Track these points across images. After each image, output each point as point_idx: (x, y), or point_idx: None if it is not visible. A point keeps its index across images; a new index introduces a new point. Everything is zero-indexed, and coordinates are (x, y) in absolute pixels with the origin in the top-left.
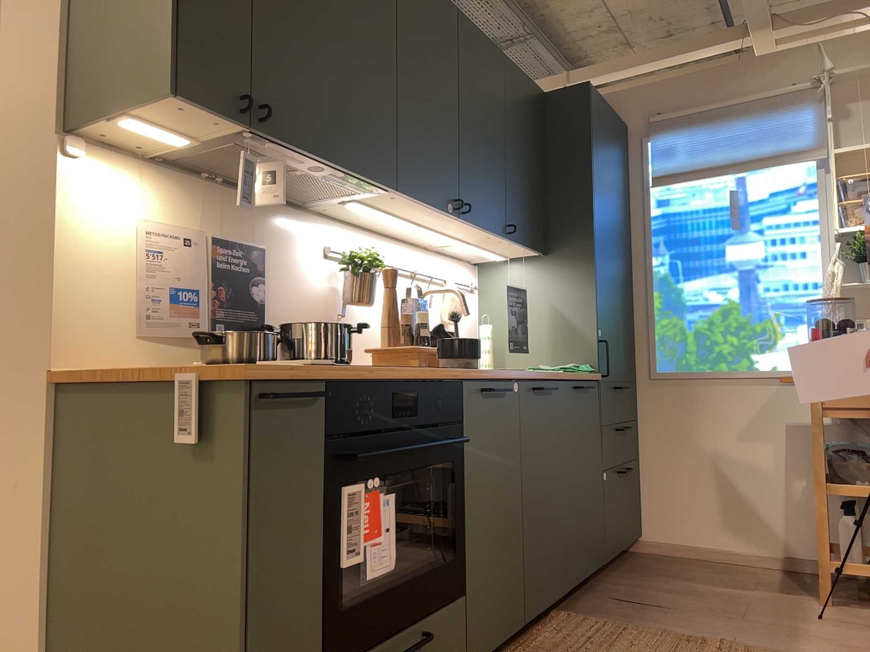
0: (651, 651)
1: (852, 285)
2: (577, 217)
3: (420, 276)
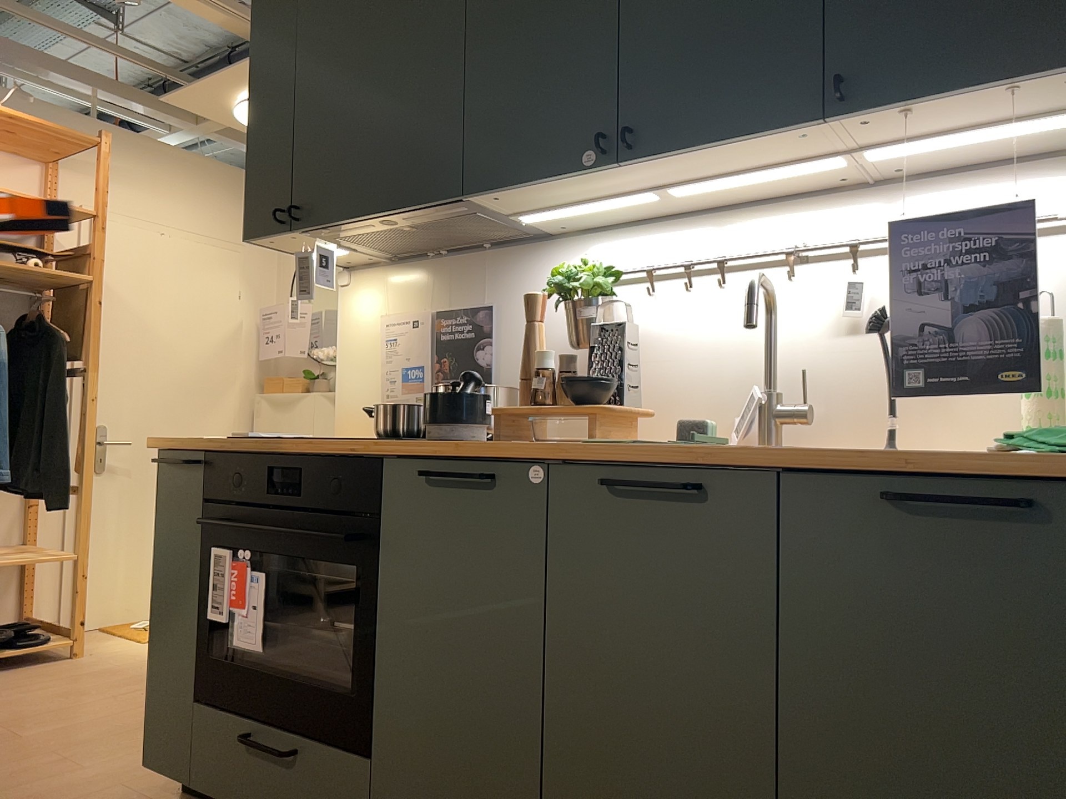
0: None
1: None
2: None
3: (825, 253)
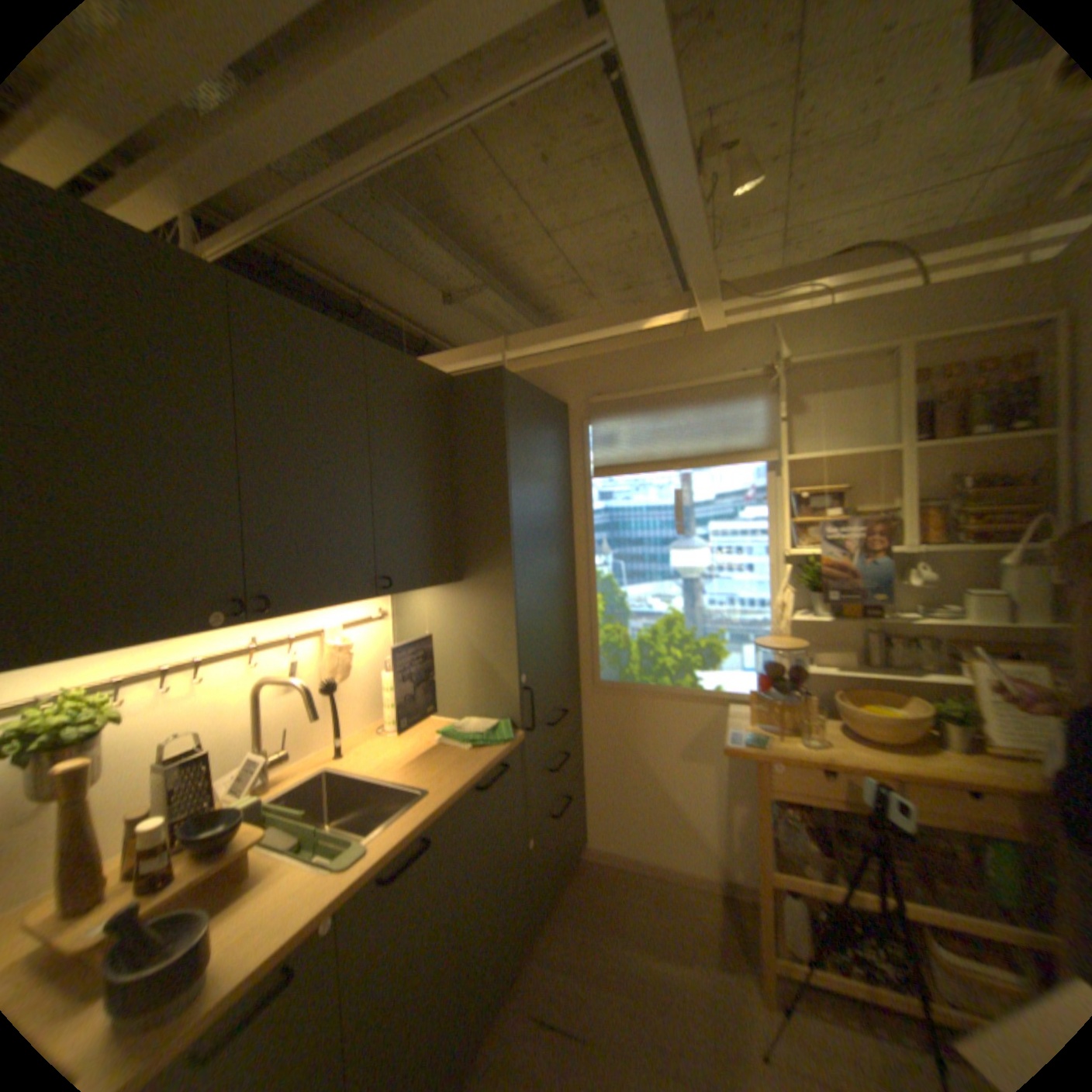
0: None
1: (805, 619)
2: (493, 538)
3: (269, 643)
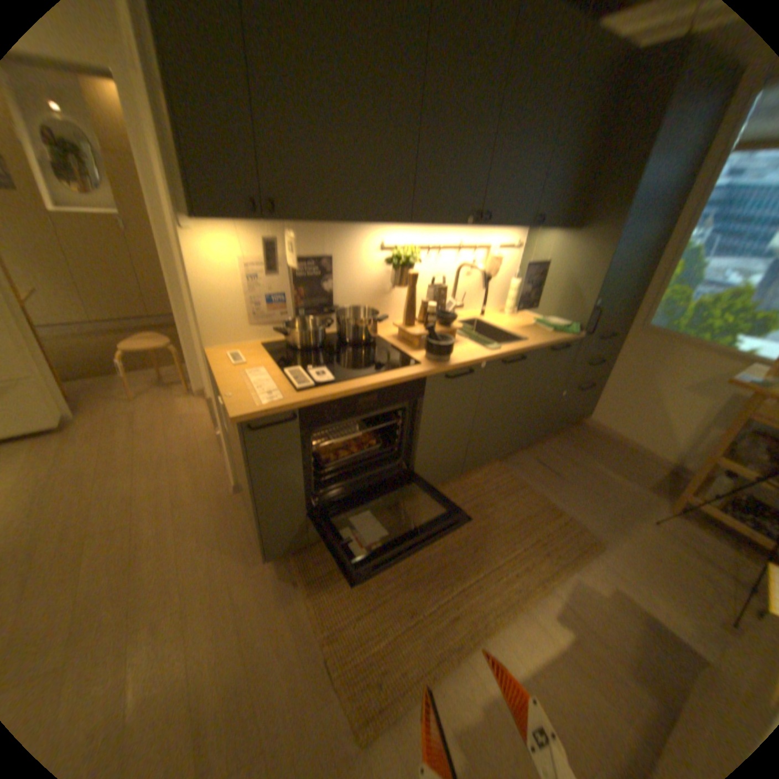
0: (523, 510)
1: None
2: (617, 199)
3: (465, 246)
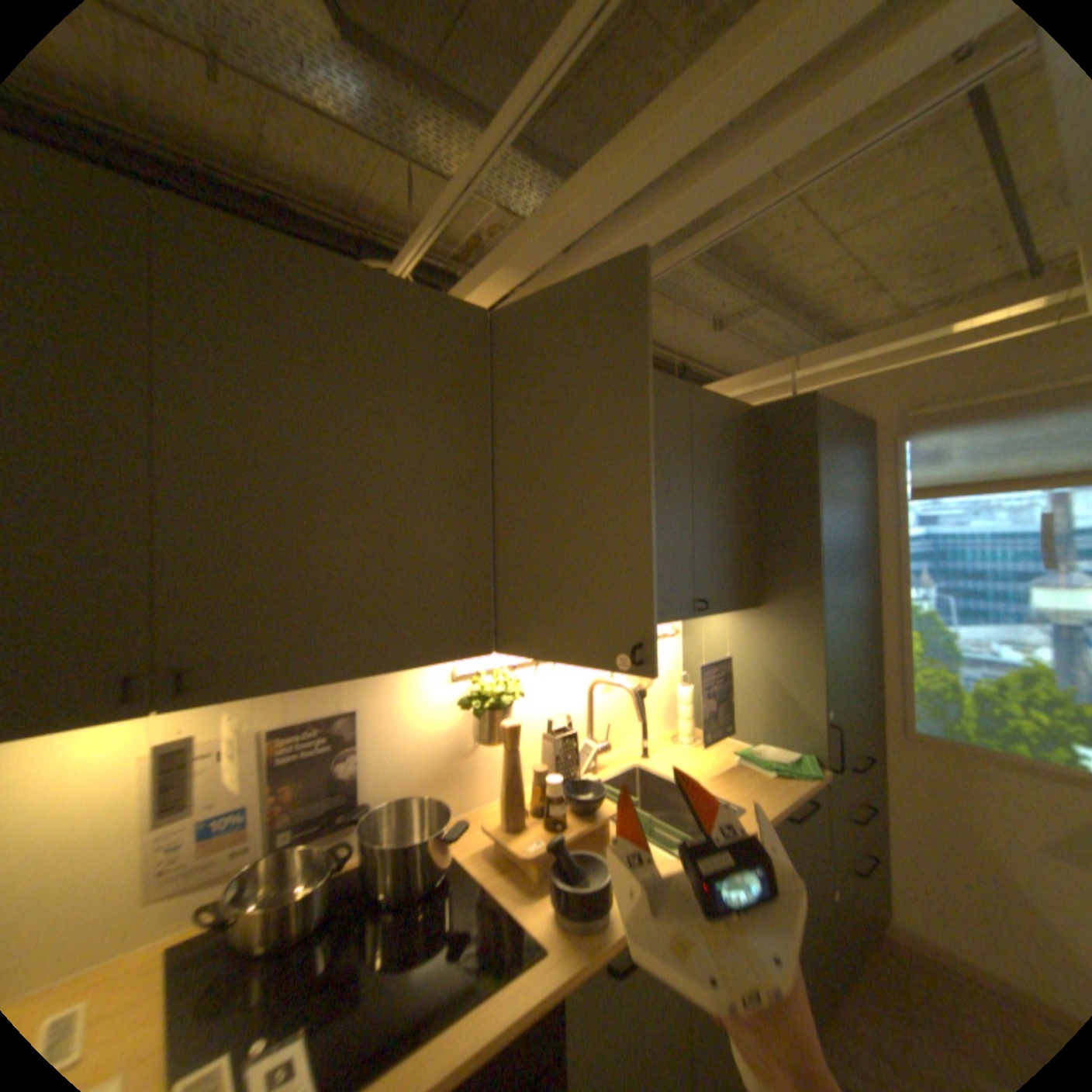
0: None
1: None
2: (799, 566)
3: None
